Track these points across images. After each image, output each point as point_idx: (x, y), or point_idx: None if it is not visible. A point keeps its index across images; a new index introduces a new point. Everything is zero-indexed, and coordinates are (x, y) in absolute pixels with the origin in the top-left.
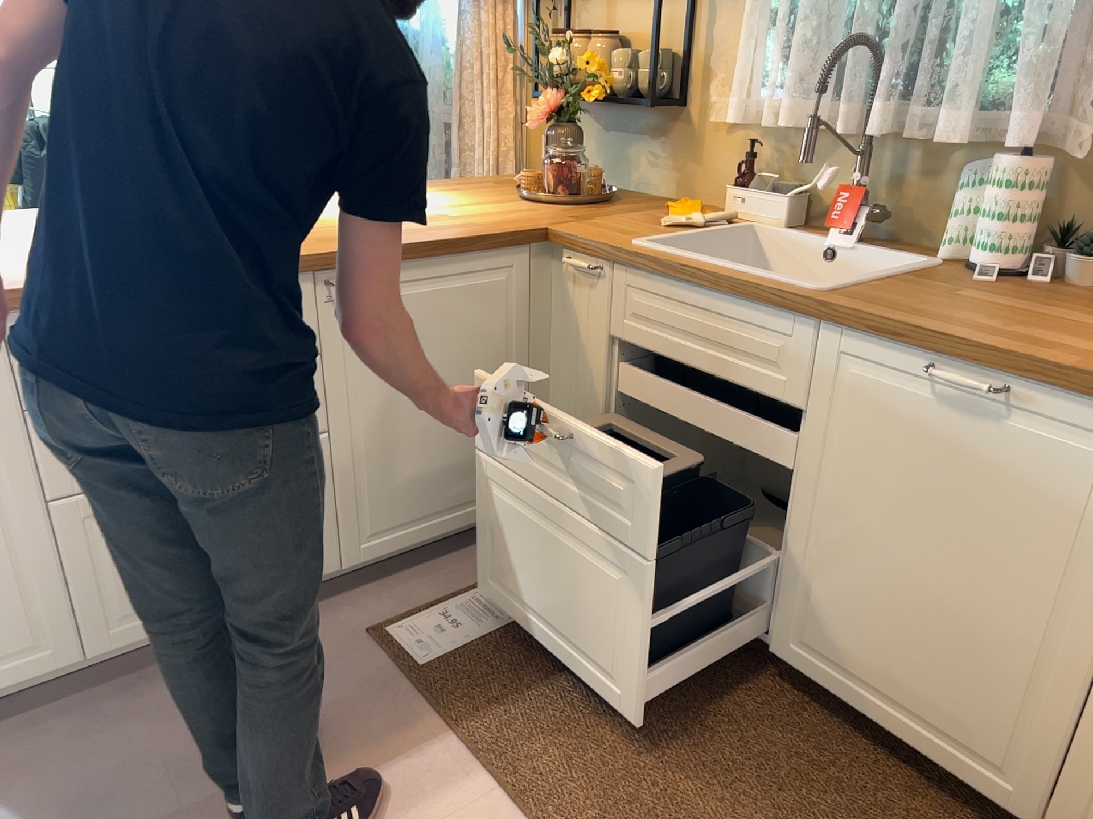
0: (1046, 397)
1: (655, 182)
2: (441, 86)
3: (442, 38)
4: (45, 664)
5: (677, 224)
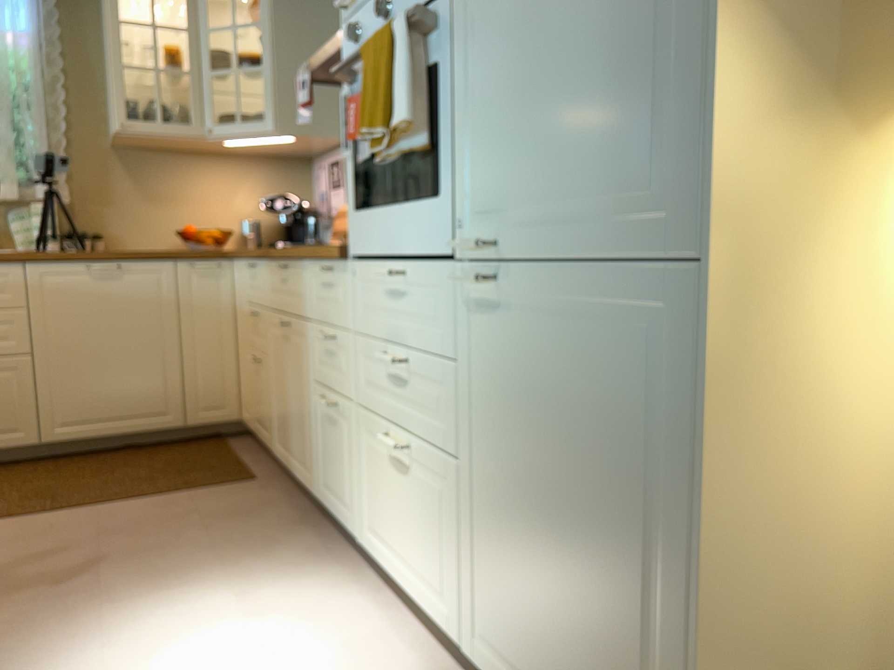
0: (131, 264)
1: None
2: None
3: None
4: None
5: None
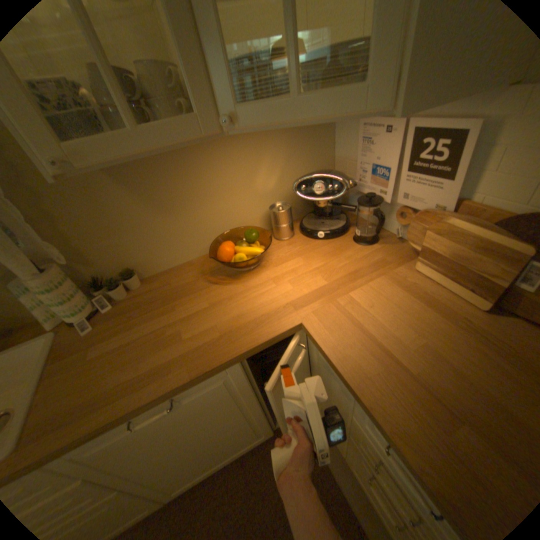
0: (187, 389)
1: None
2: None
3: None
4: None
5: None
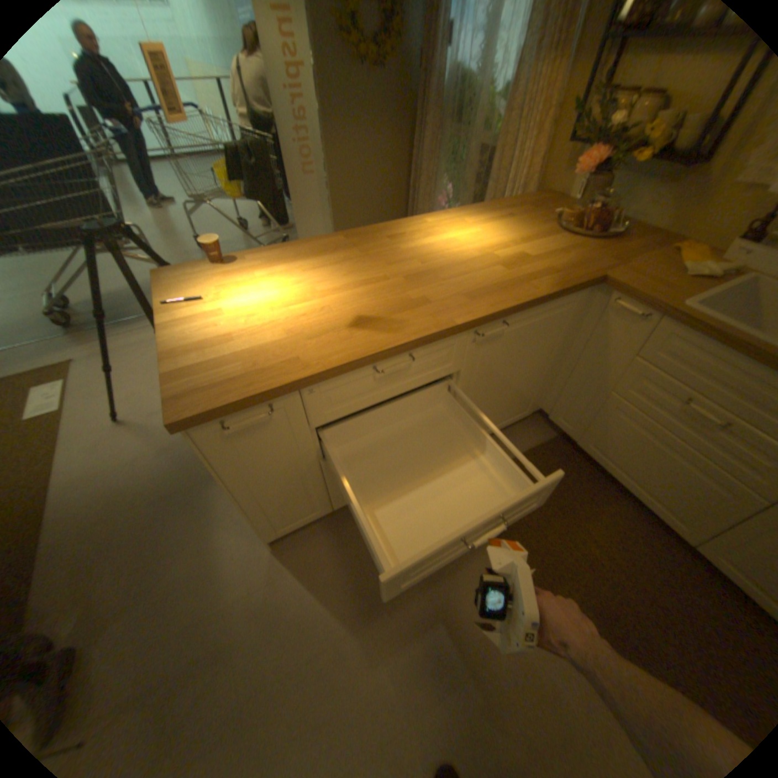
0: None
1: (653, 214)
2: (485, 115)
3: (494, 77)
4: (316, 517)
5: (703, 275)
